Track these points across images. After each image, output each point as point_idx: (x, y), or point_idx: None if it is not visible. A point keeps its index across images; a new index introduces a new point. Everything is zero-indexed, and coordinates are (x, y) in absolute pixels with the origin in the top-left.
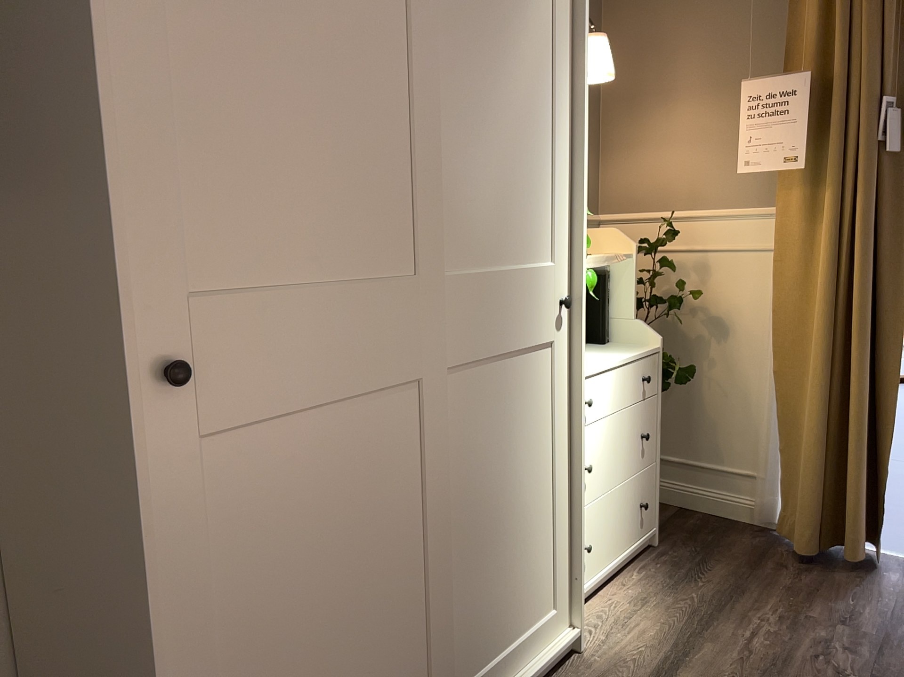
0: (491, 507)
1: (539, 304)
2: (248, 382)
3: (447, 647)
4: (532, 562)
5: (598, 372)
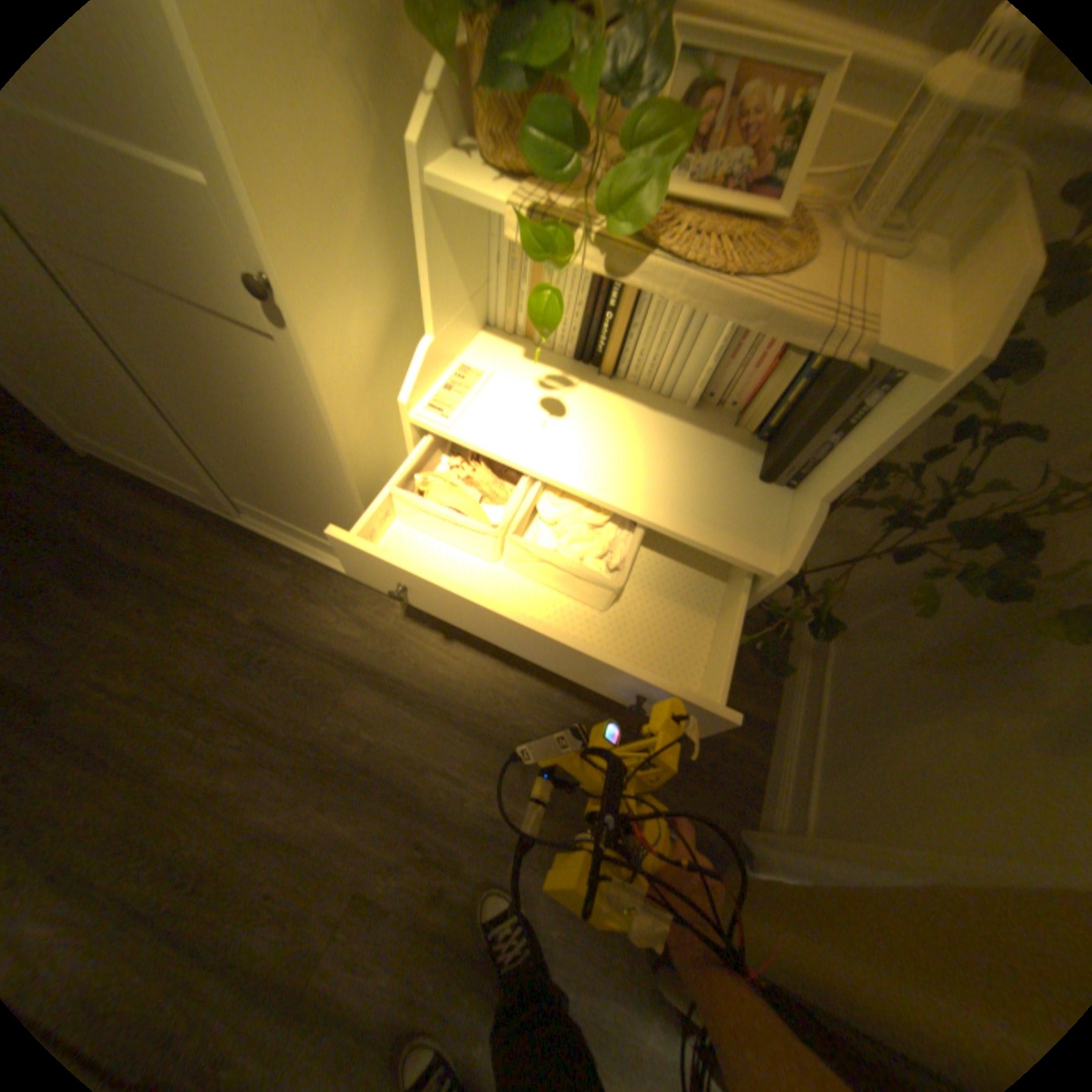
0: (226, 429)
1: (190, 245)
2: None
3: (209, 472)
4: (322, 512)
5: (515, 467)
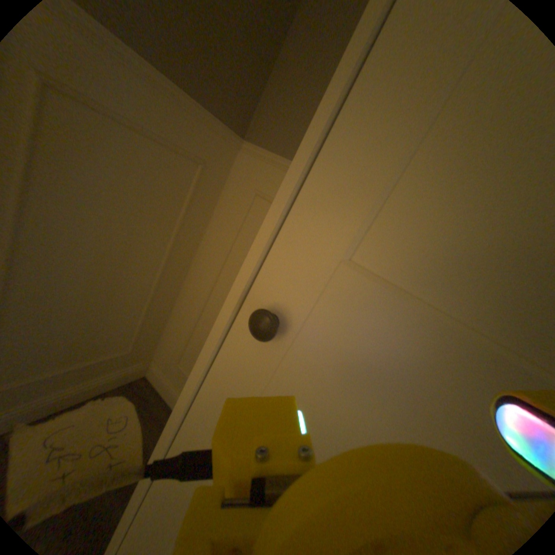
0: None
1: None
2: (329, 427)
3: None
4: None
5: None
